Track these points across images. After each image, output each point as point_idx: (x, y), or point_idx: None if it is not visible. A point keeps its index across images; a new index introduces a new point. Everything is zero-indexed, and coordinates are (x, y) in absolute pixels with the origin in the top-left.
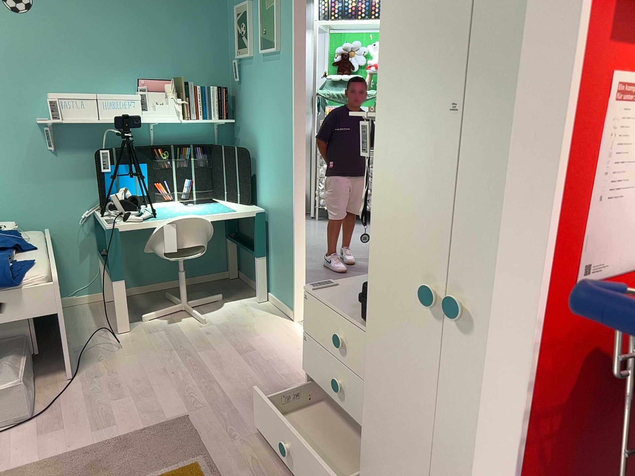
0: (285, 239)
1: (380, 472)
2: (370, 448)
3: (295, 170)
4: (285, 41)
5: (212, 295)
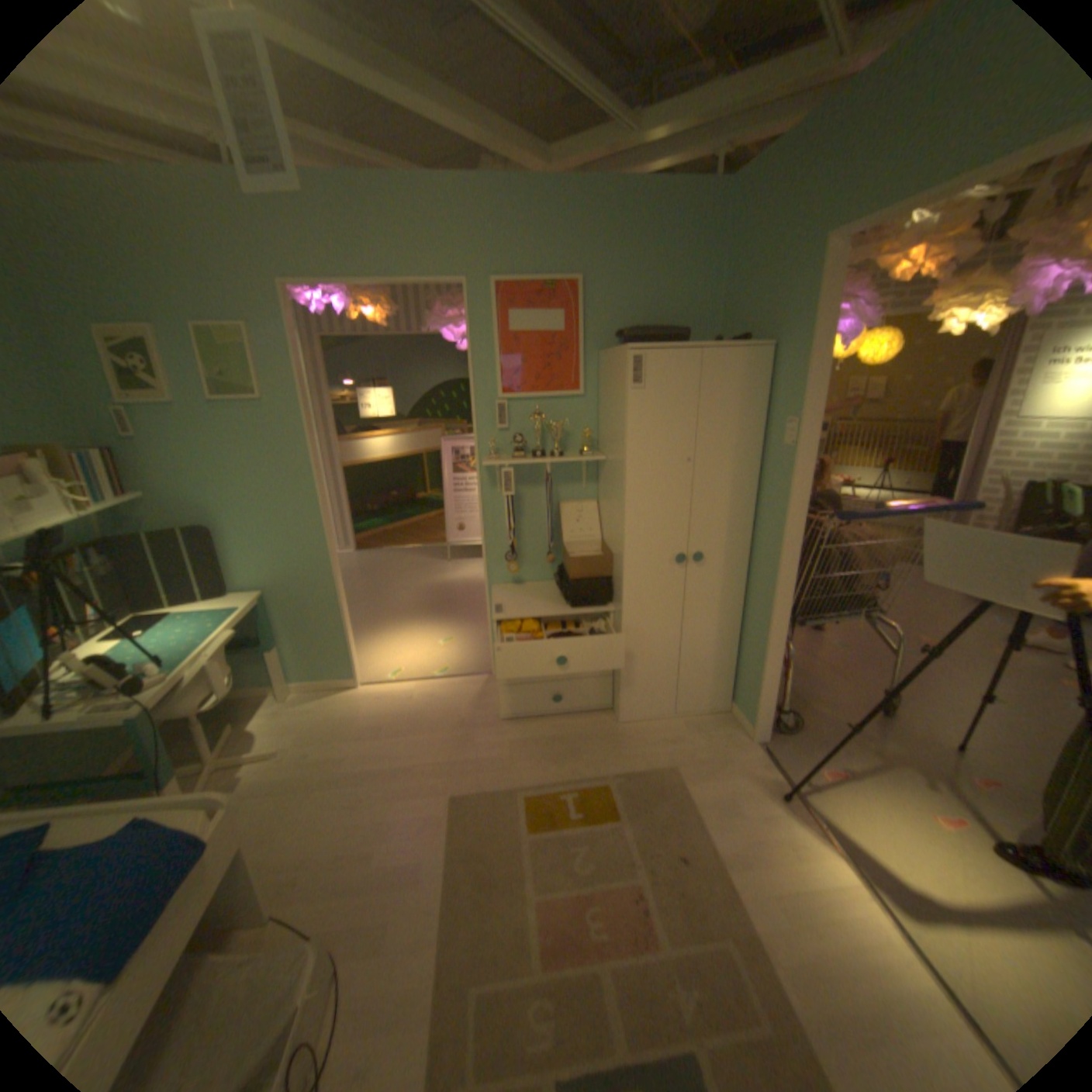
0: (317, 611)
1: (638, 679)
2: (629, 671)
3: (328, 530)
4: (275, 387)
5: (204, 736)
